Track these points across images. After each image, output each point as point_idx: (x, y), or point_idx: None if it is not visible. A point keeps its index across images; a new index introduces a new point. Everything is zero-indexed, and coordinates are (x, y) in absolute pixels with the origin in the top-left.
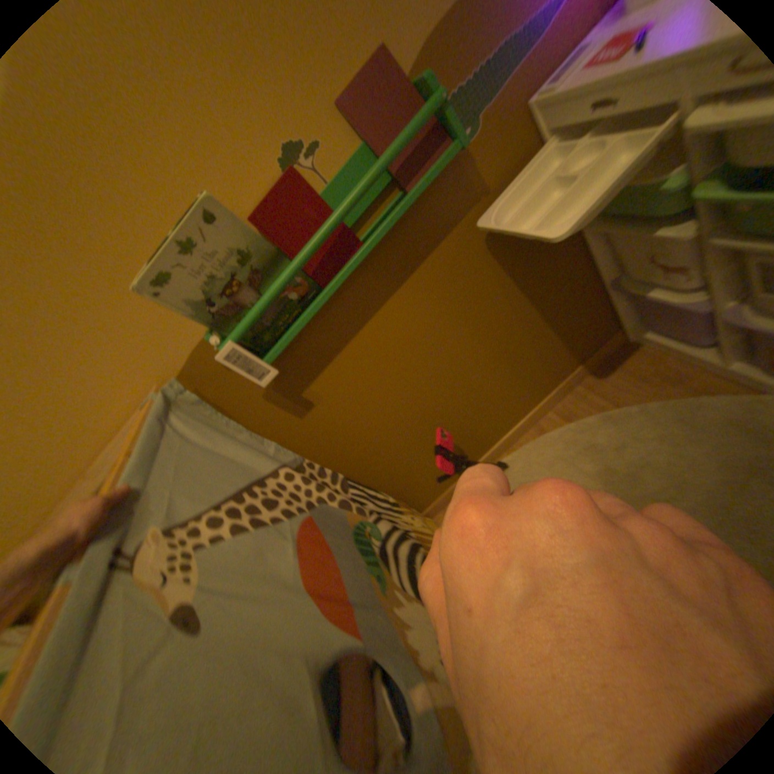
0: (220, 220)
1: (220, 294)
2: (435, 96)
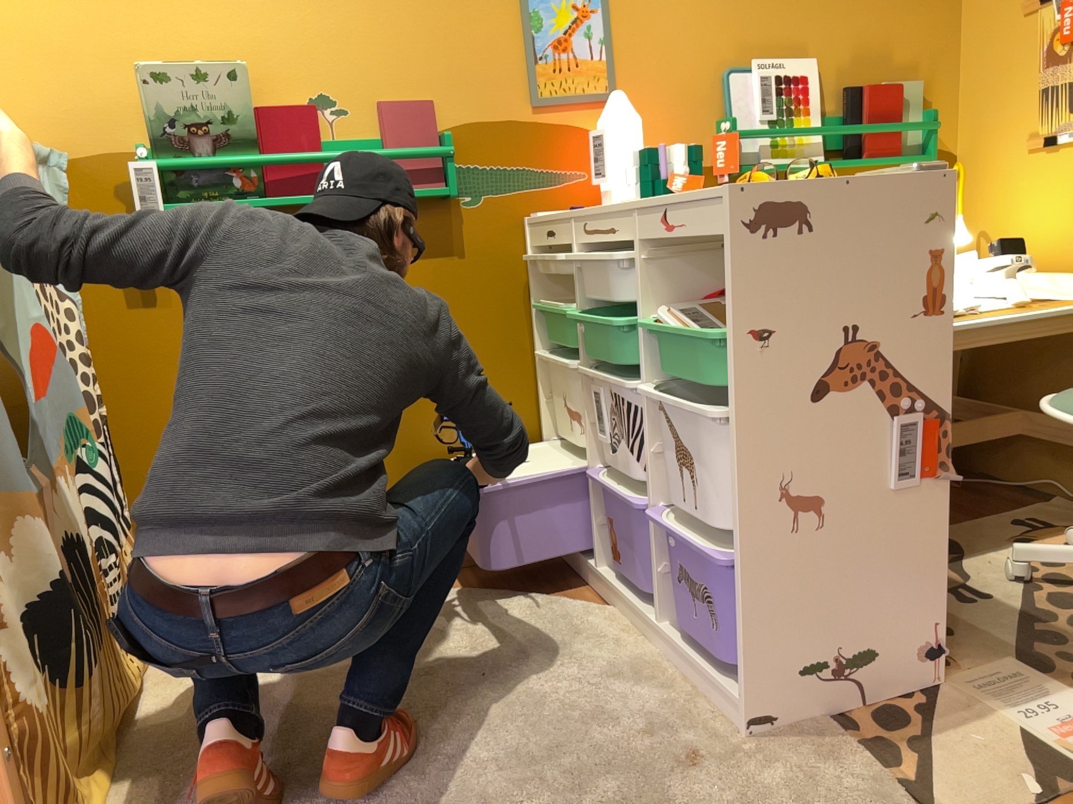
0: (241, 86)
1: (189, 125)
2: (447, 150)
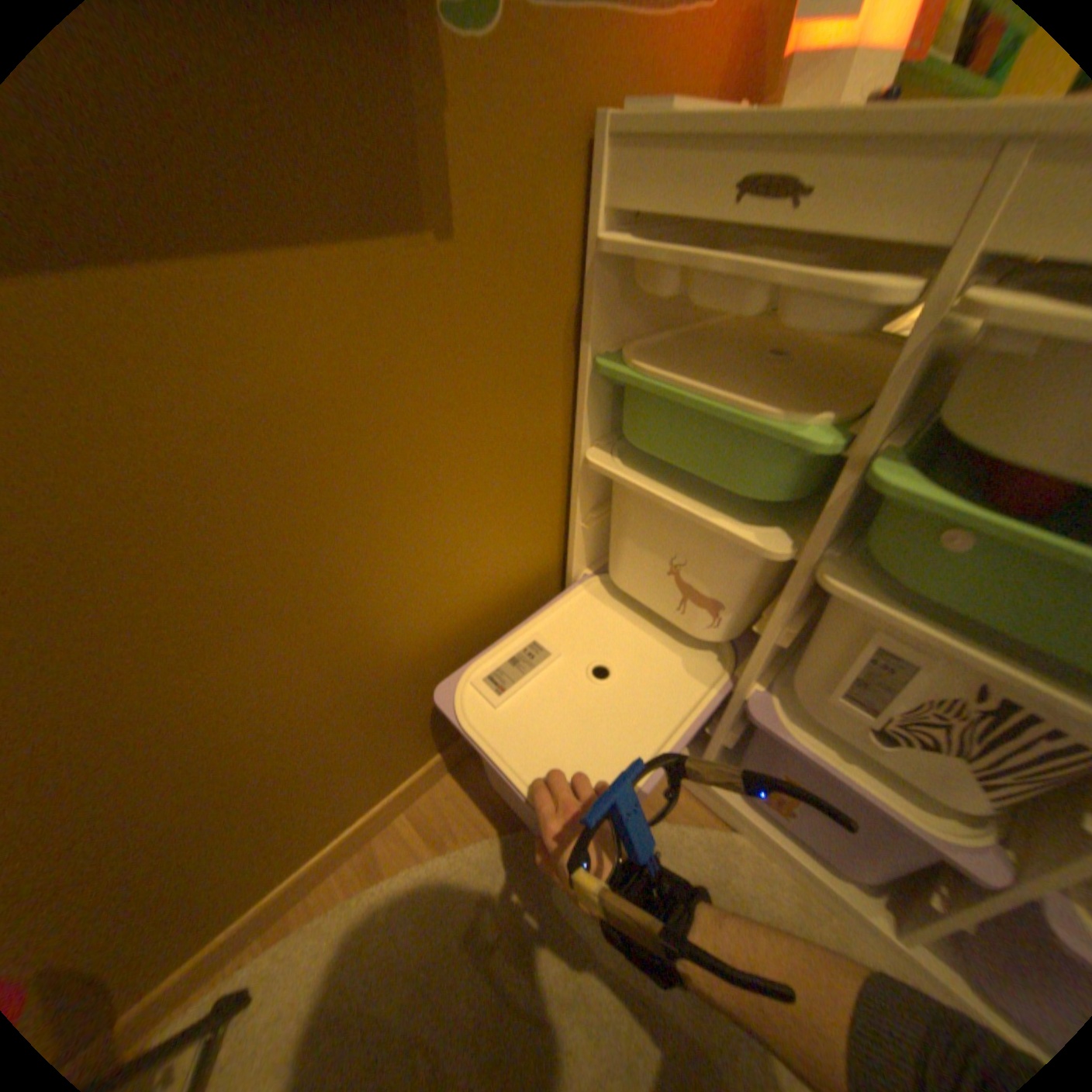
0: None
1: None
2: None
